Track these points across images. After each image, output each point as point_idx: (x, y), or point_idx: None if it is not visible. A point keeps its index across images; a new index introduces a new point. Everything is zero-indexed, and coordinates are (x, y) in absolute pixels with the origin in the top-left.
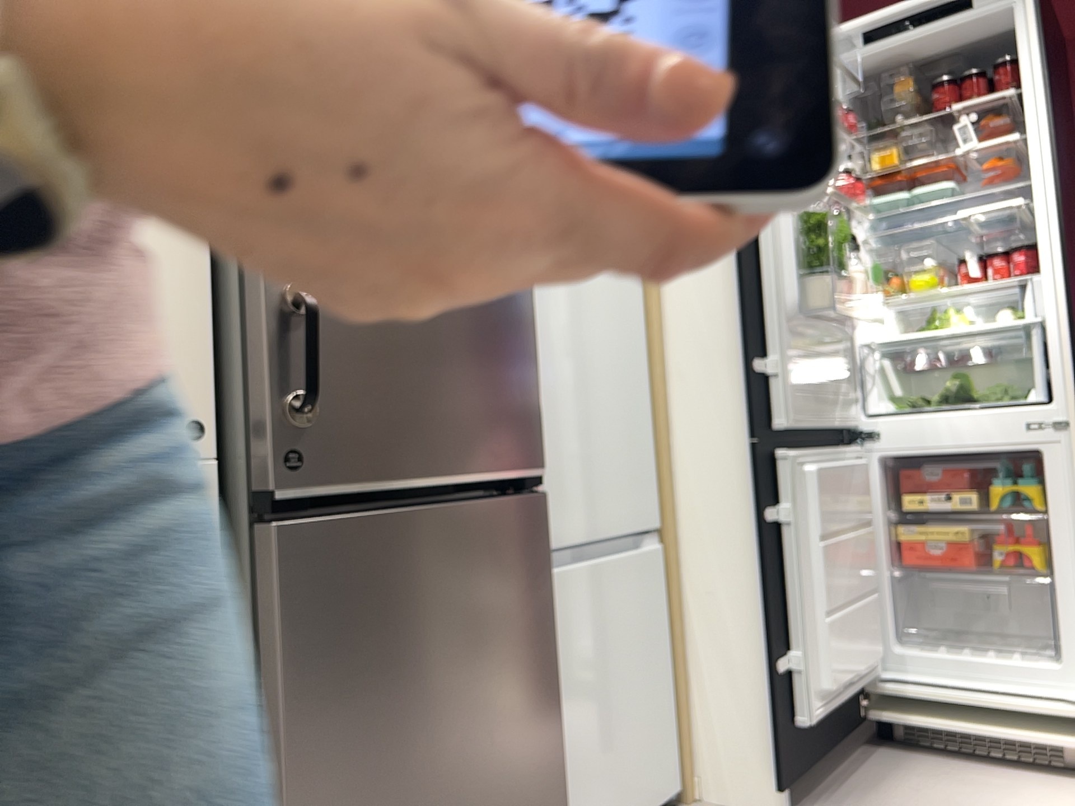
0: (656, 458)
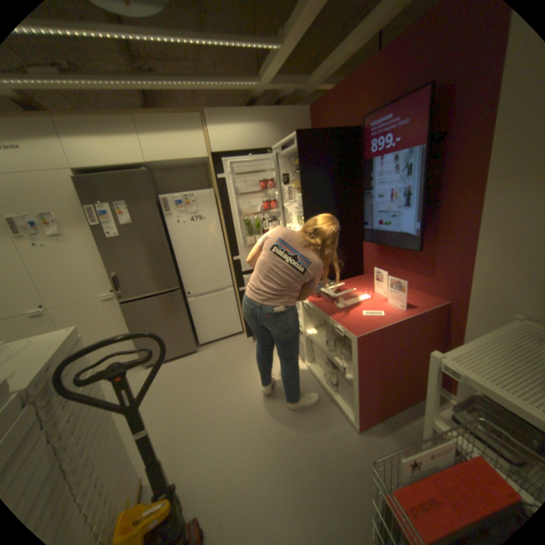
0: (231, 271)
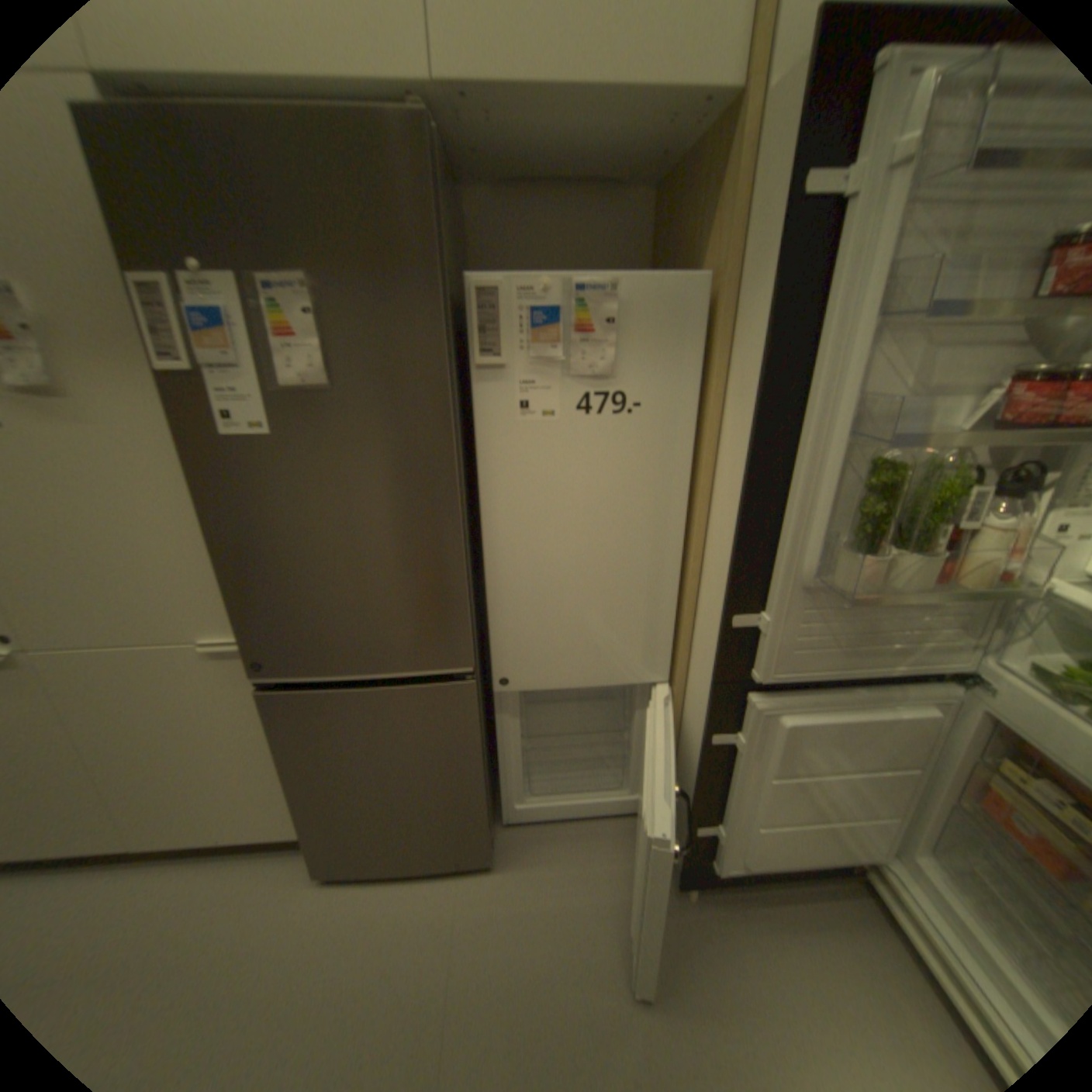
0: (678, 629)
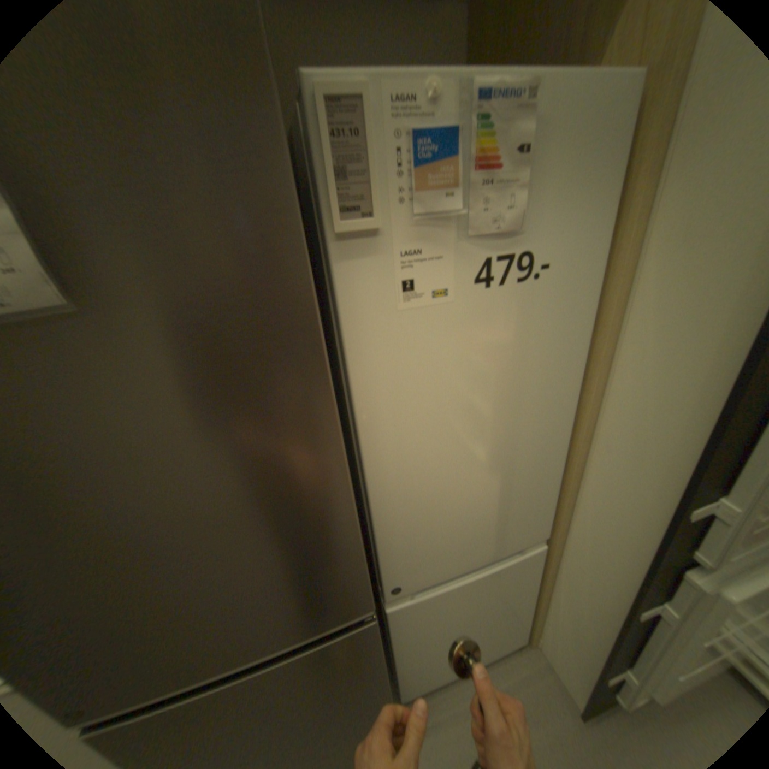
0: (558, 491)
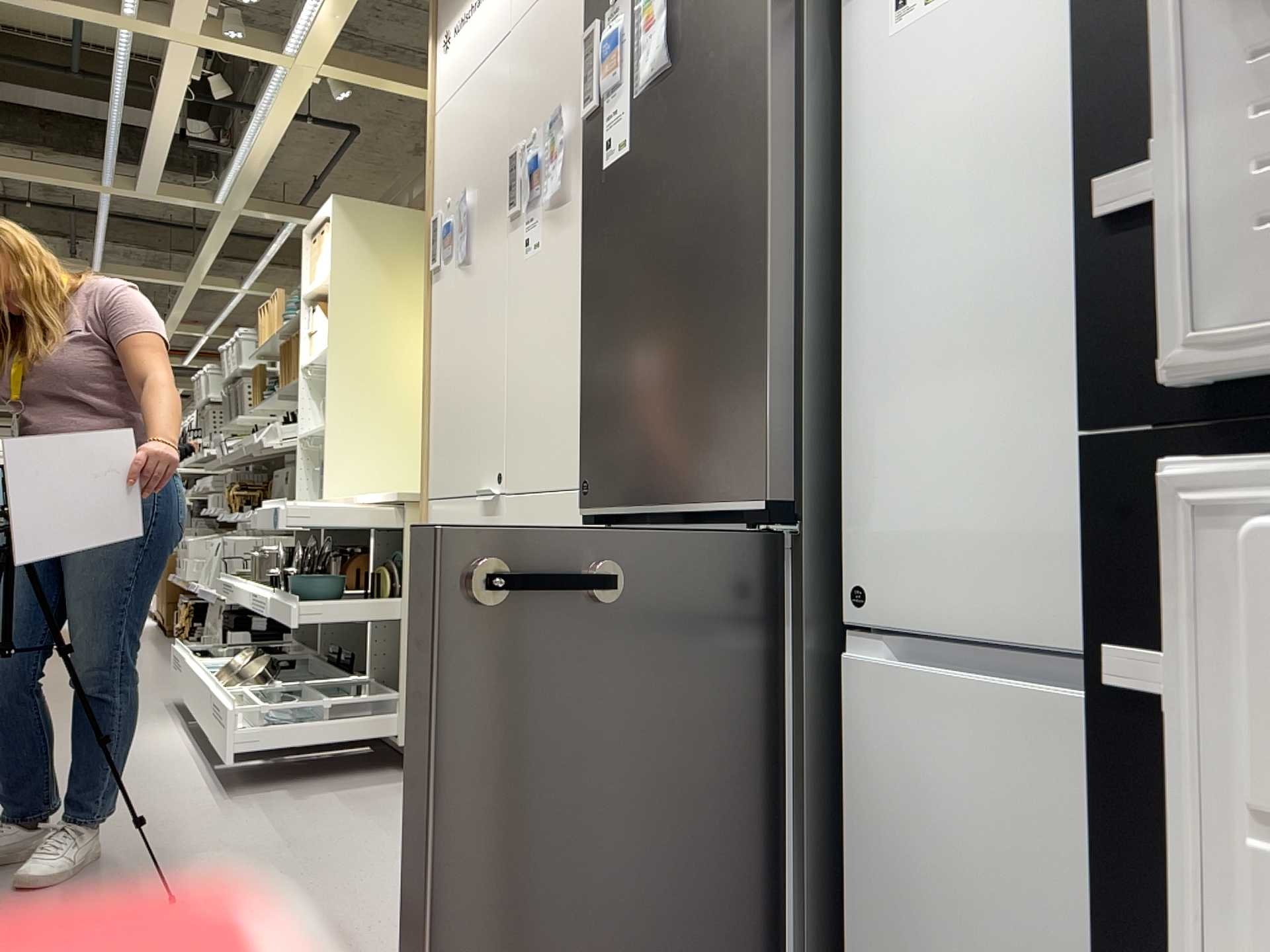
0: None
